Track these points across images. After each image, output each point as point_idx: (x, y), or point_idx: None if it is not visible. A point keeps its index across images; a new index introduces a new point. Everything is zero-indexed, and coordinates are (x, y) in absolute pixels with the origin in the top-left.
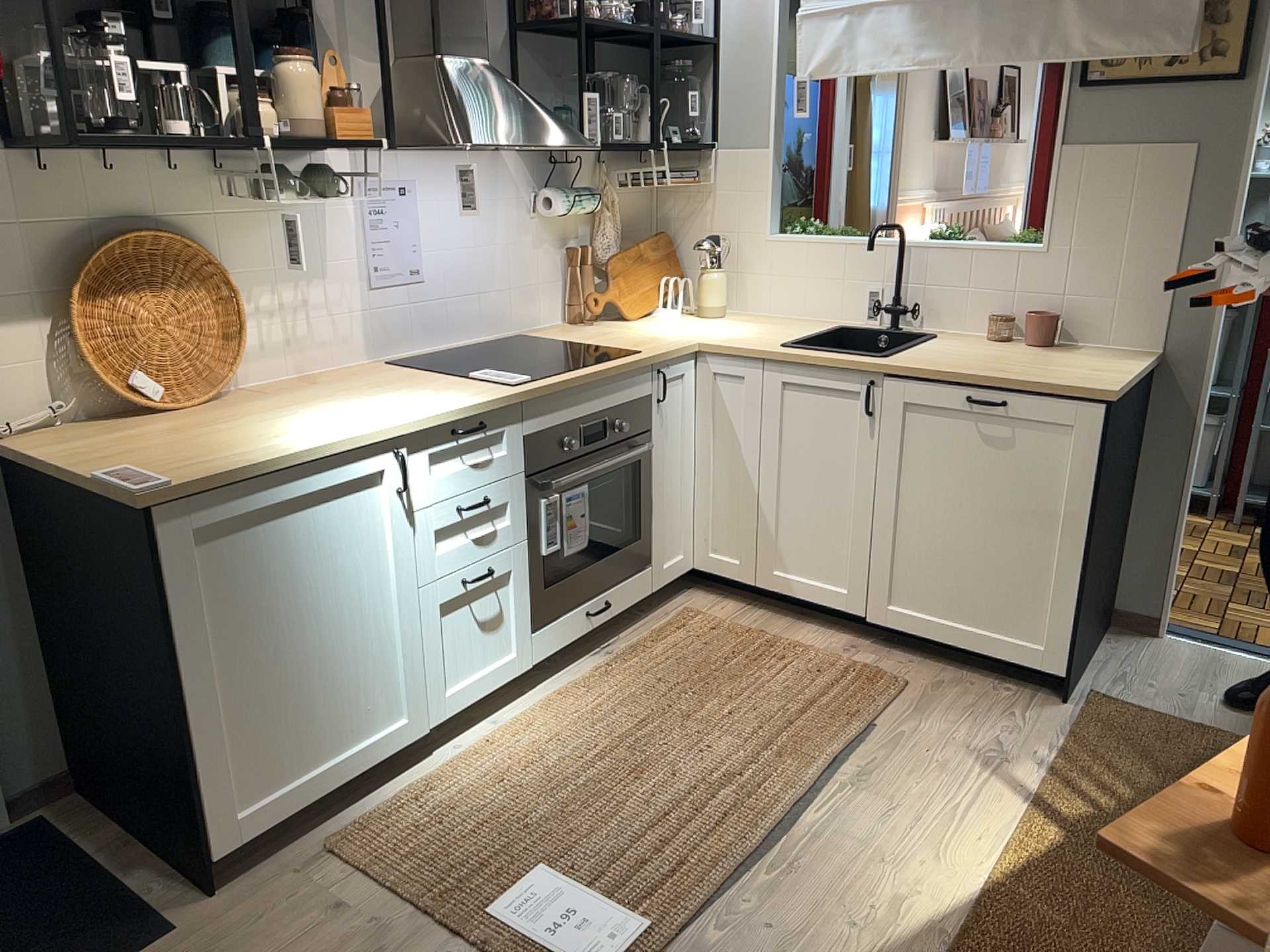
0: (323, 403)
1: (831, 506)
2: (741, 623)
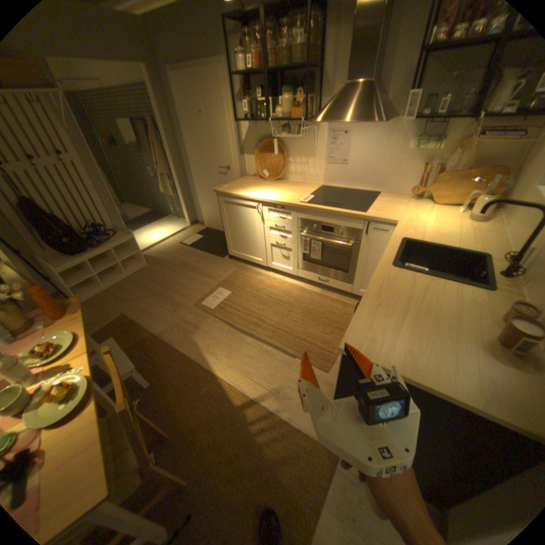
0: (277, 189)
1: None
2: None
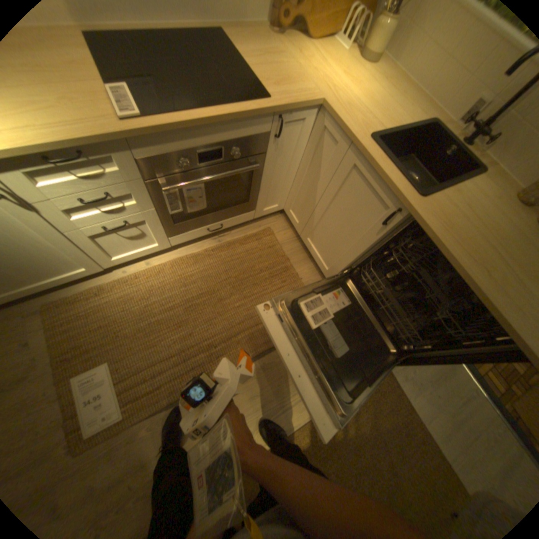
0: None
1: (339, 239)
2: (283, 247)
